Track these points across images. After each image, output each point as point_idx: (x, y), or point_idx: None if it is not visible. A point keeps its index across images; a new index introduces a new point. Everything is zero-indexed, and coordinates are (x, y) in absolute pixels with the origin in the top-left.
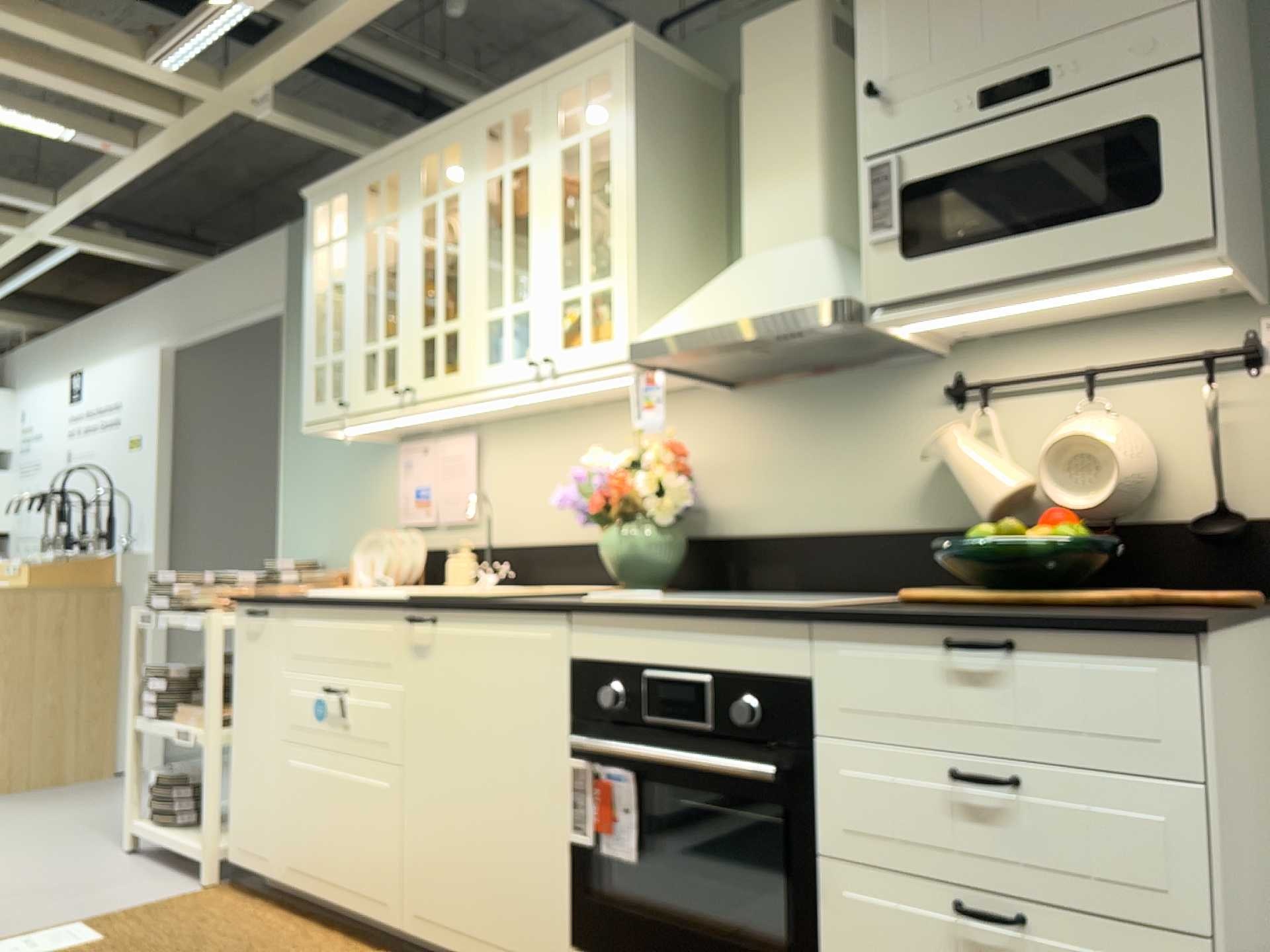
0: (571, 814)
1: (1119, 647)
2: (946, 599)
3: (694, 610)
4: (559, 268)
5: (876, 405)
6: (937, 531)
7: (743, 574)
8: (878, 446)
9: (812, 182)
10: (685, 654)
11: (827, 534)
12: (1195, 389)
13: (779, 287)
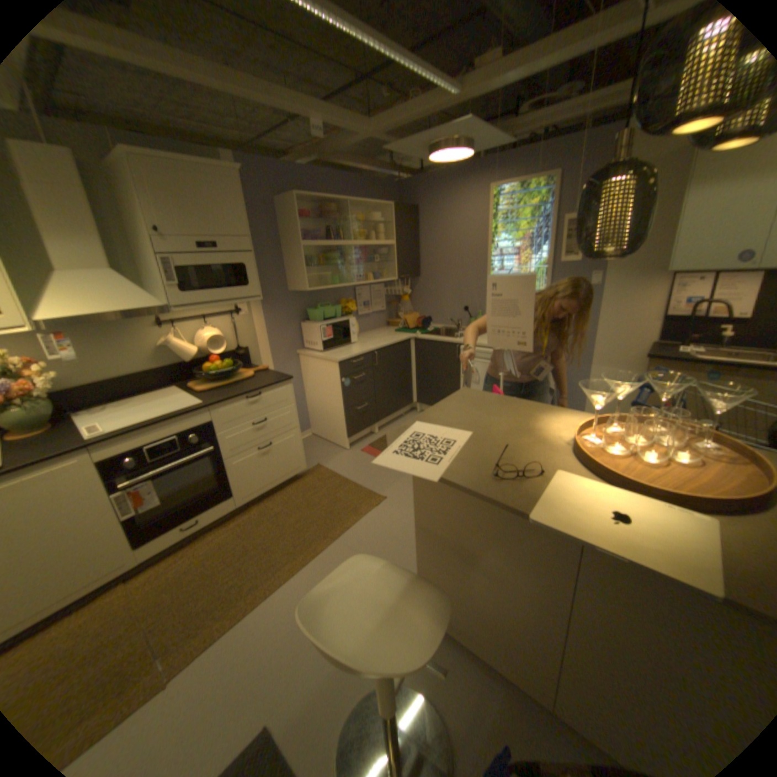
0: (115, 513)
1: (278, 386)
2: (204, 387)
3: (165, 419)
4: None
5: (125, 328)
6: (163, 367)
7: (72, 404)
8: (130, 343)
9: (96, 243)
10: (161, 434)
11: (115, 378)
12: (226, 319)
13: (120, 295)
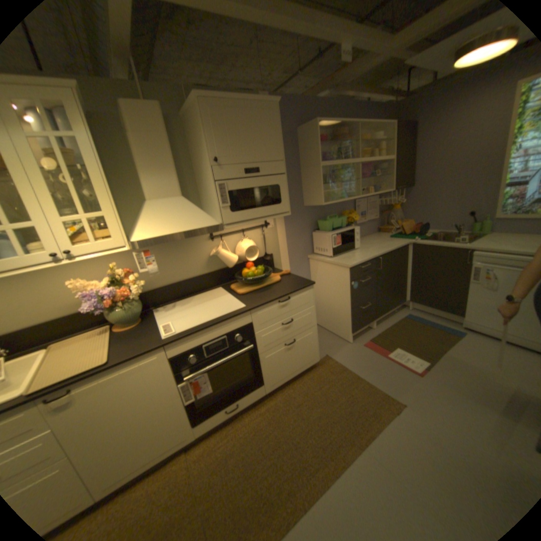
0: (180, 398)
1: (303, 290)
2: (243, 290)
3: (218, 322)
4: (55, 205)
5: (189, 242)
6: (213, 272)
7: (154, 301)
8: (192, 254)
9: (173, 176)
10: (215, 334)
11: (181, 281)
12: (258, 232)
13: (188, 217)
